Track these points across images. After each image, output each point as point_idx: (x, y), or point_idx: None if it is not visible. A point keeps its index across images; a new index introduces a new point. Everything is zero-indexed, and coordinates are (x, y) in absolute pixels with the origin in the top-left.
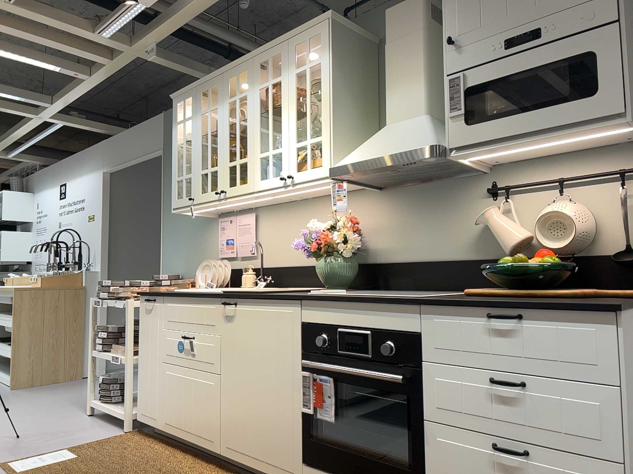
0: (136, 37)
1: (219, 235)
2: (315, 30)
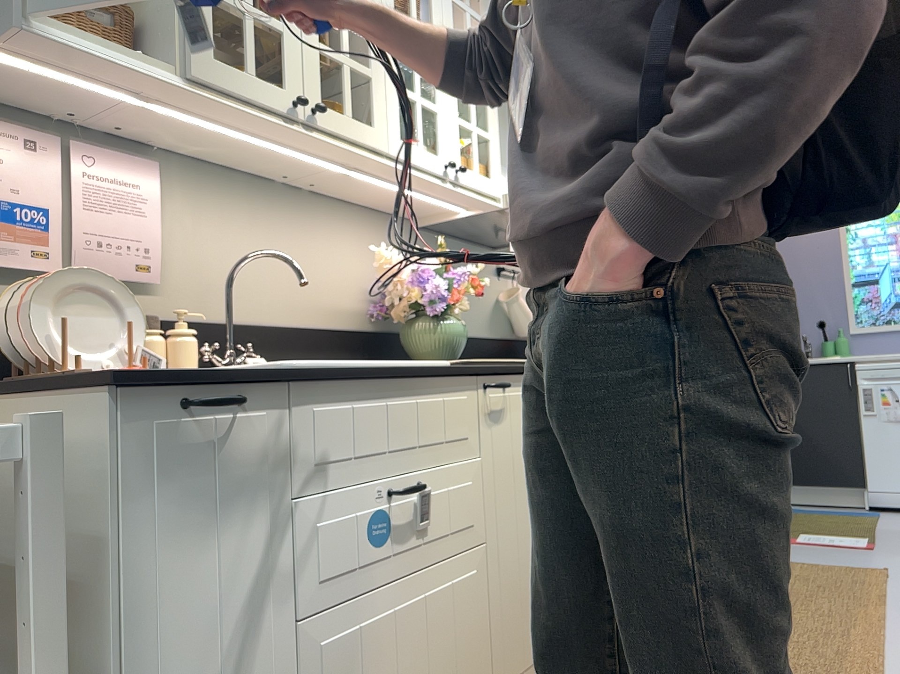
0: None
1: None
2: None
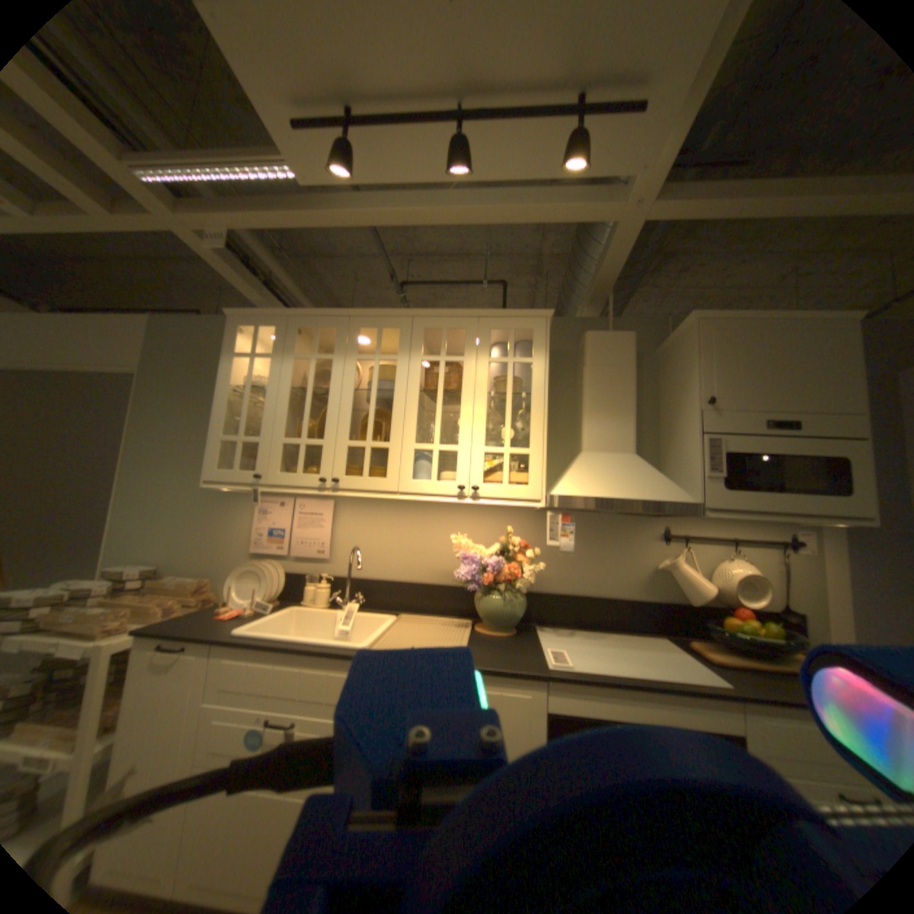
0: (188, 200)
1: (256, 521)
2: (525, 322)
